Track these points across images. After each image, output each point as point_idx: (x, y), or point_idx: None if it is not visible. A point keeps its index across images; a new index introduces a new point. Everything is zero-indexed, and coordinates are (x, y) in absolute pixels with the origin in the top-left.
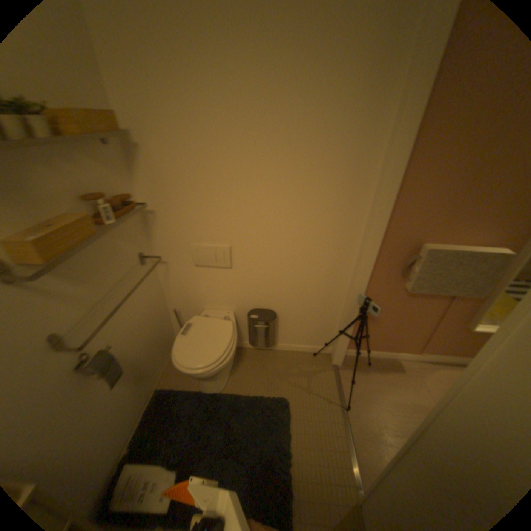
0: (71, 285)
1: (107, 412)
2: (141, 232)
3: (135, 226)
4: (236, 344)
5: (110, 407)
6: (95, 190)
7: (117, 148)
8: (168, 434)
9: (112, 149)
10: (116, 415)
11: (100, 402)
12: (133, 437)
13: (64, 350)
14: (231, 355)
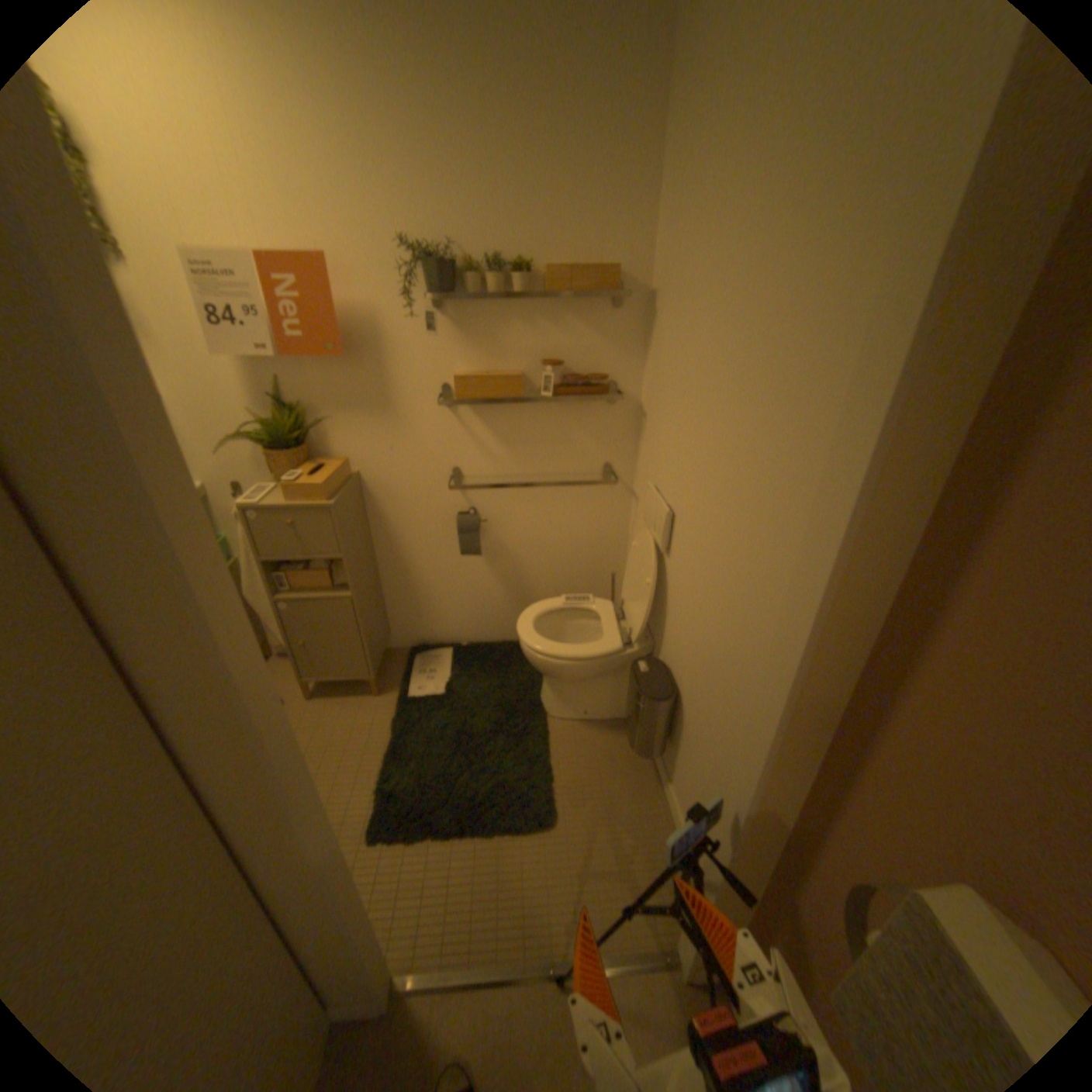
0: (495, 442)
1: (471, 589)
2: (626, 439)
3: (618, 427)
4: (590, 670)
5: (477, 589)
6: (570, 361)
7: (636, 316)
8: (483, 673)
9: (626, 316)
10: (478, 604)
11: (469, 571)
12: (478, 645)
13: (461, 493)
14: (560, 665)
